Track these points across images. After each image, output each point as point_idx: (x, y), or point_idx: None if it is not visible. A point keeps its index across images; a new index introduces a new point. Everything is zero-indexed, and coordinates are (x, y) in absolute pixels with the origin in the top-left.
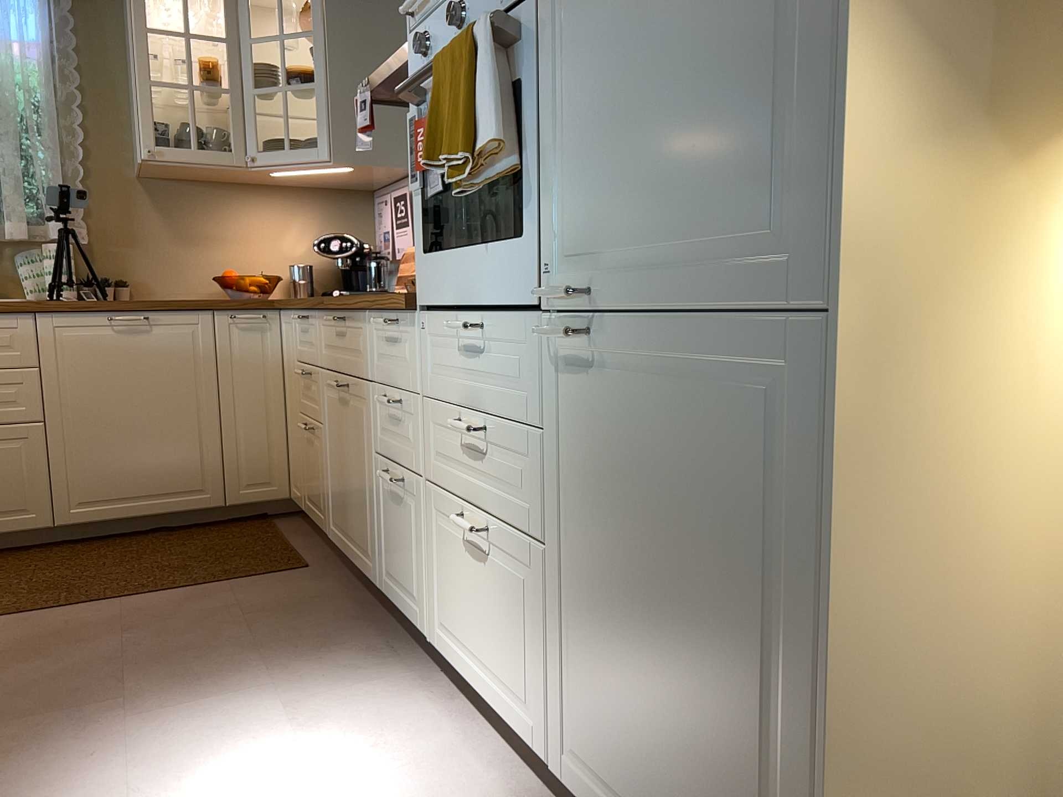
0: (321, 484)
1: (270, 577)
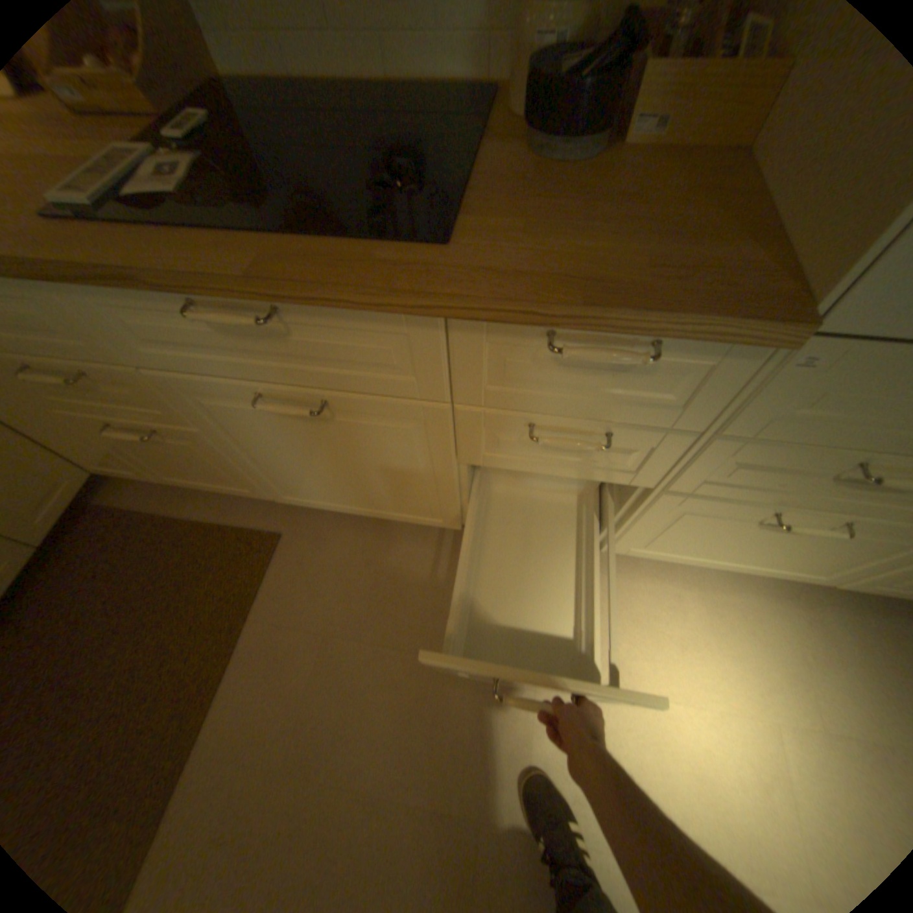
0: (227, 471)
1: (270, 575)
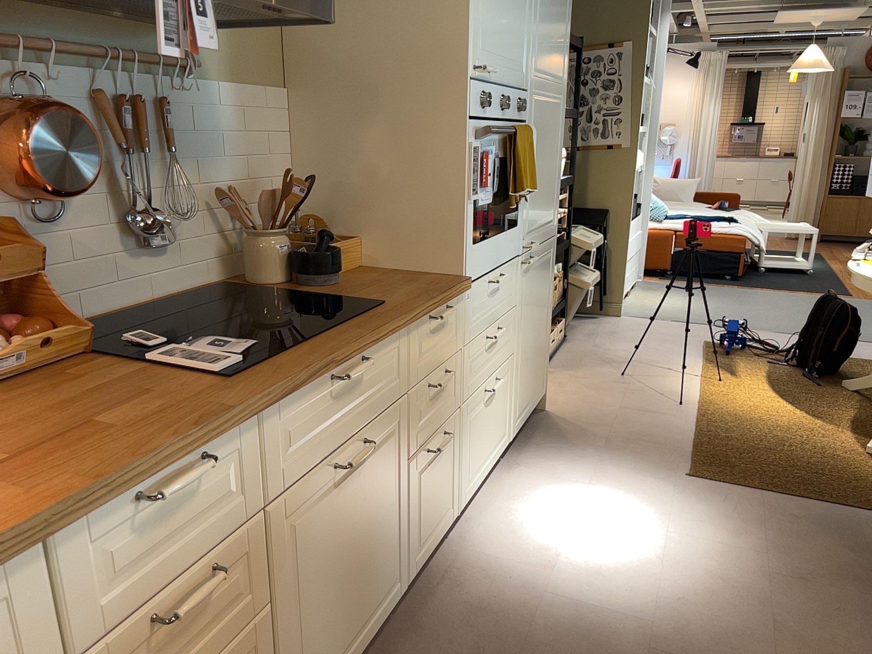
0: None
1: None
